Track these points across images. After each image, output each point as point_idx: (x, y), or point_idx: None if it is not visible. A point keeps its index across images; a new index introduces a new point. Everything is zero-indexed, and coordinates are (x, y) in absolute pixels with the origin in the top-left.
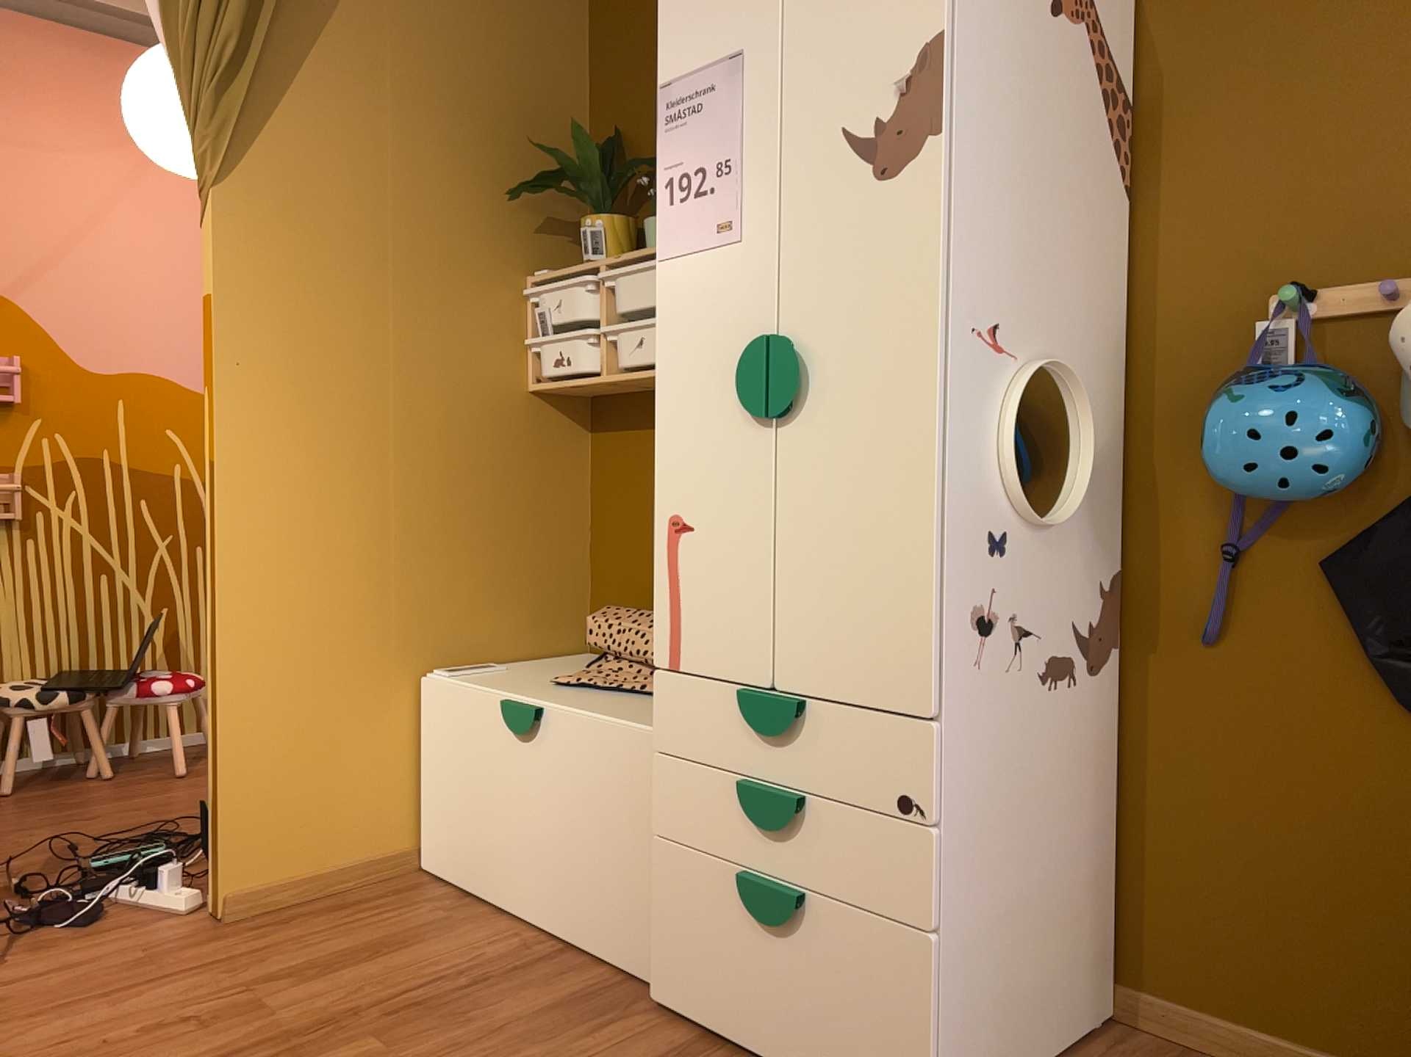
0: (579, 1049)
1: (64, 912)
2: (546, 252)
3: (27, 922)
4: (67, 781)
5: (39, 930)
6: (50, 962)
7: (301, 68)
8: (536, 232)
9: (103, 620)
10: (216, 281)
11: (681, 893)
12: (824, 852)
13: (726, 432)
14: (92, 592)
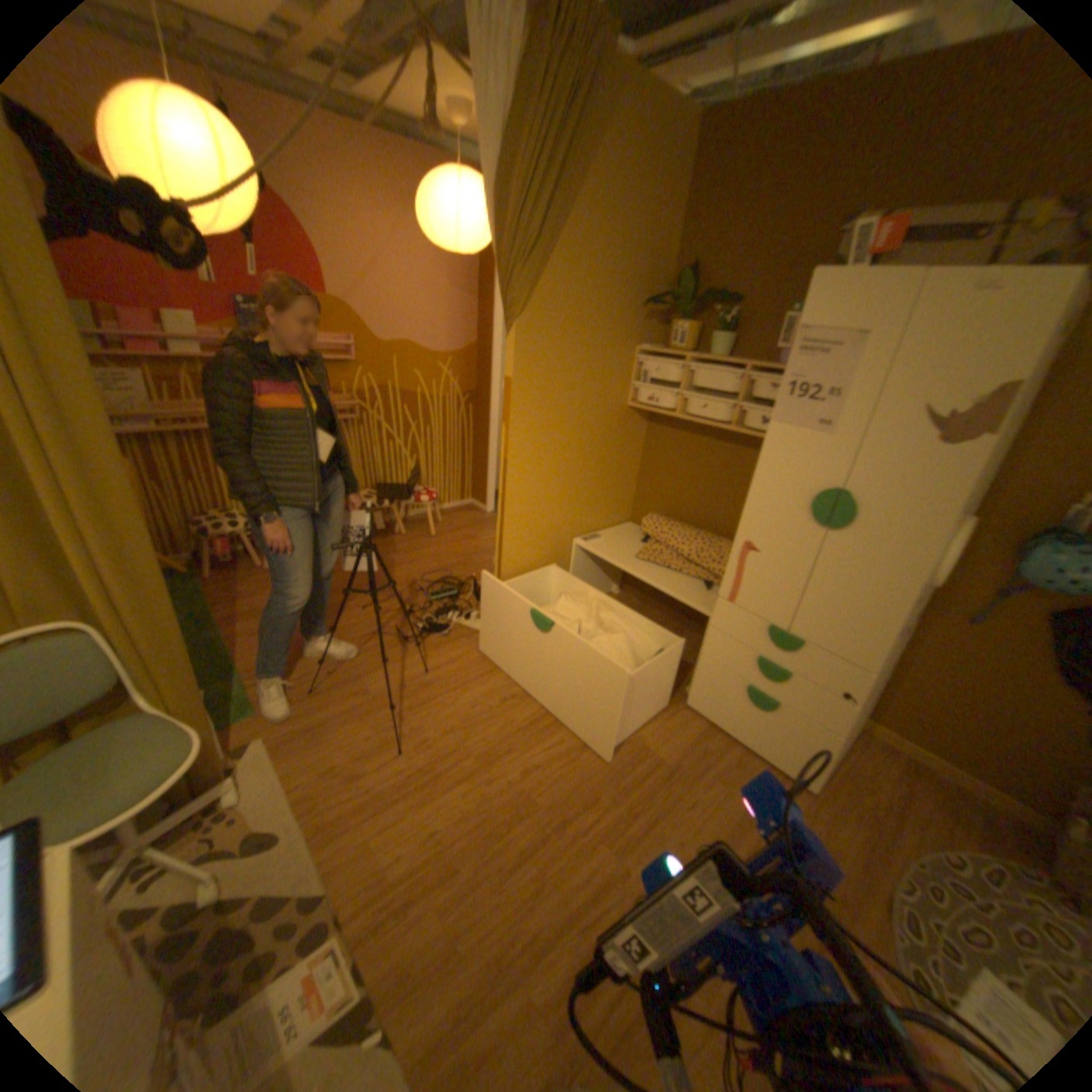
0: (669, 728)
1: (436, 628)
2: (645, 332)
3: (425, 632)
4: (389, 538)
5: (433, 639)
6: (447, 658)
7: (556, 242)
8: (643, 321)
9: (392, 464)
10: (512, 373)
11: (713, 678)
12: (797, 694)
13: (793, 520)
14: (387, 452)
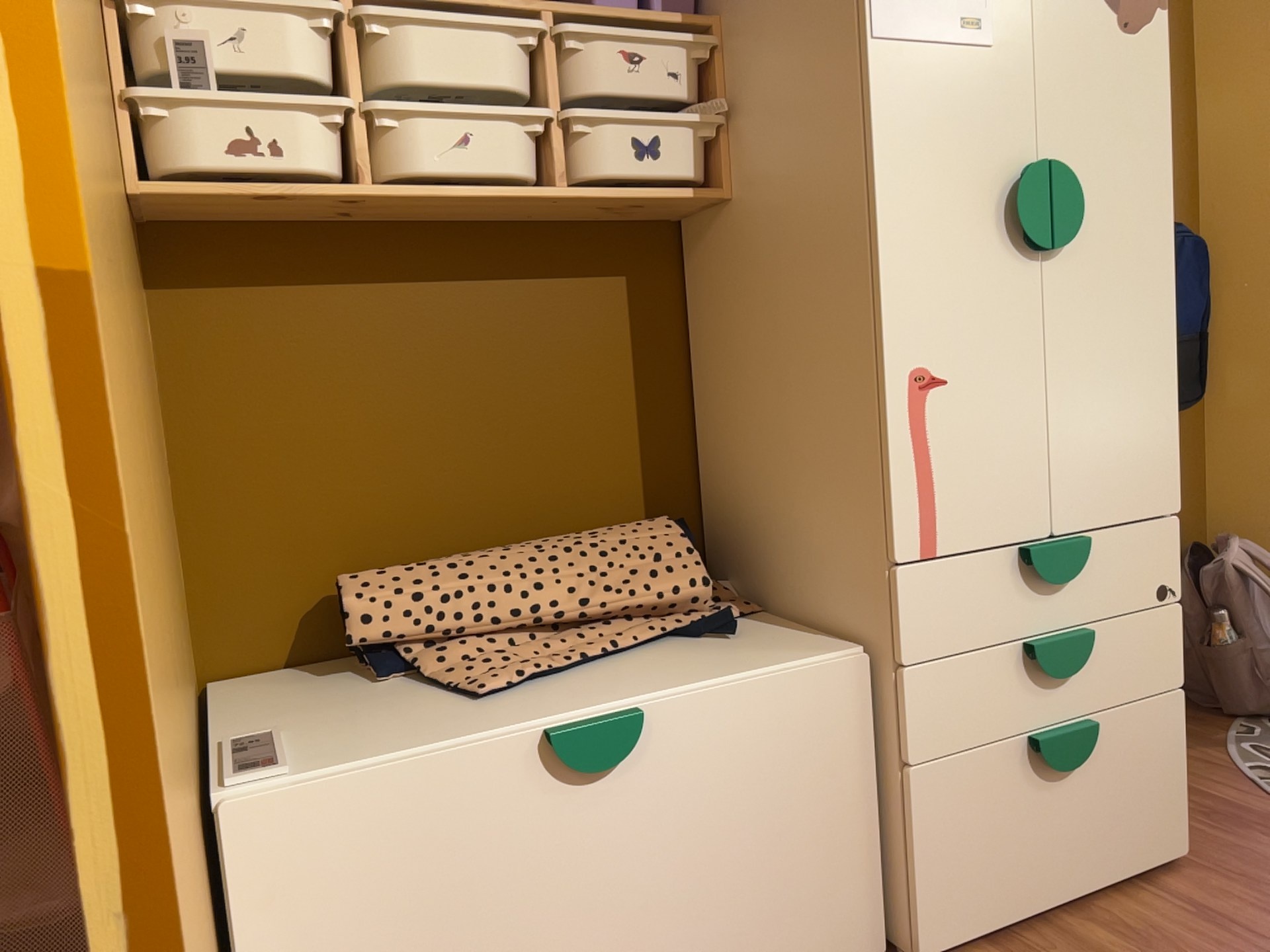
0: None
1: None
2: None
3: None
4: None
5: None
6: None
7: None
8: None
9: None
10: None
11: (957, 808)
12: (1103, 668)
13: (986, 267)
14: None
